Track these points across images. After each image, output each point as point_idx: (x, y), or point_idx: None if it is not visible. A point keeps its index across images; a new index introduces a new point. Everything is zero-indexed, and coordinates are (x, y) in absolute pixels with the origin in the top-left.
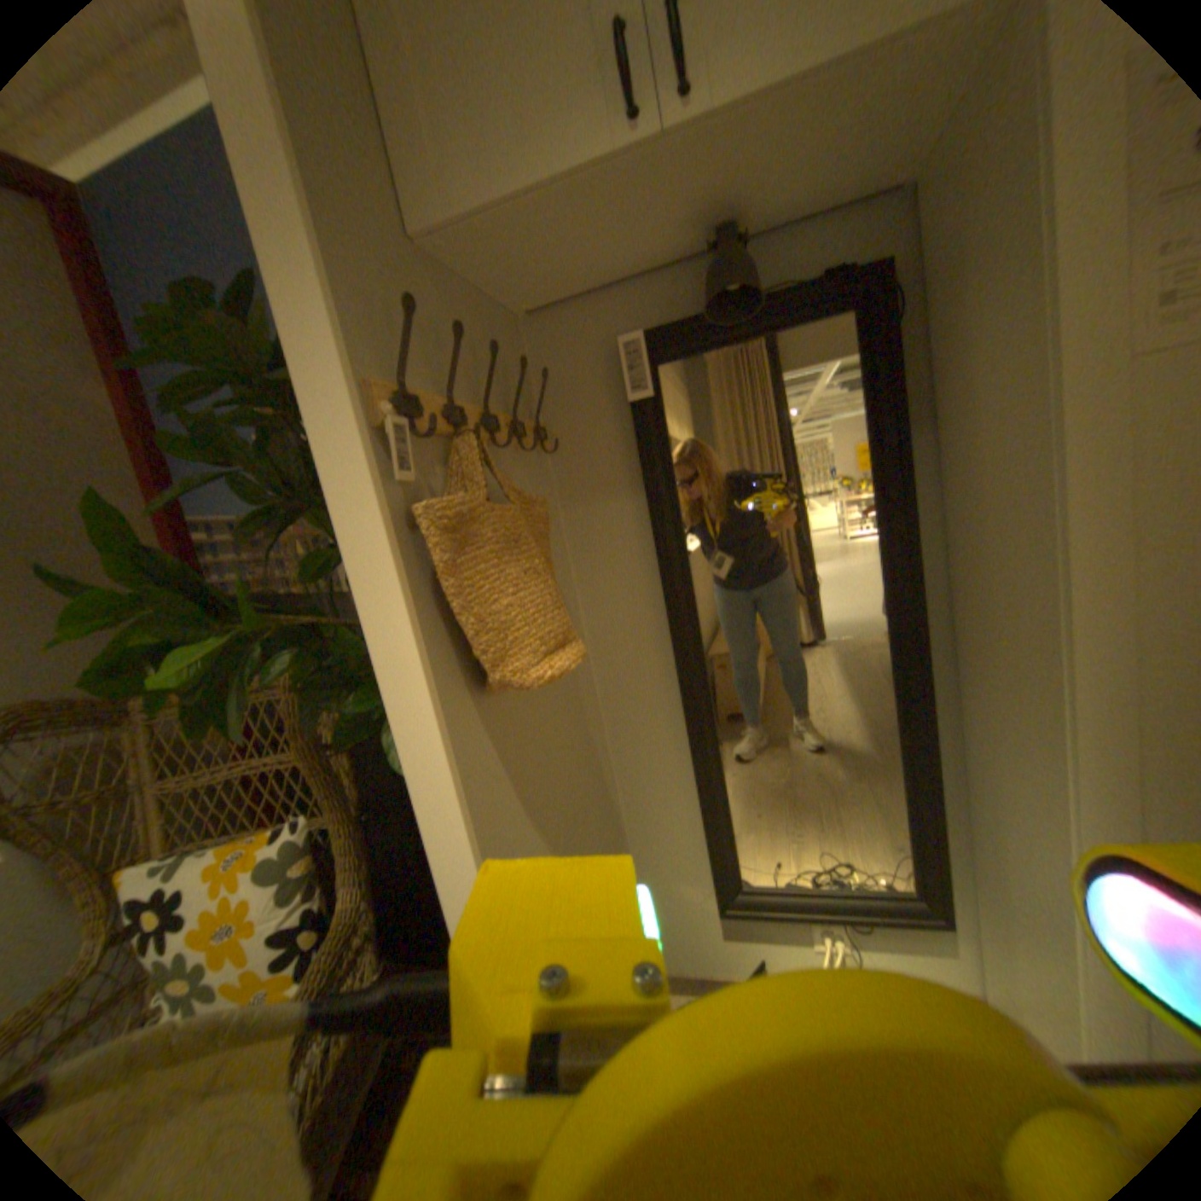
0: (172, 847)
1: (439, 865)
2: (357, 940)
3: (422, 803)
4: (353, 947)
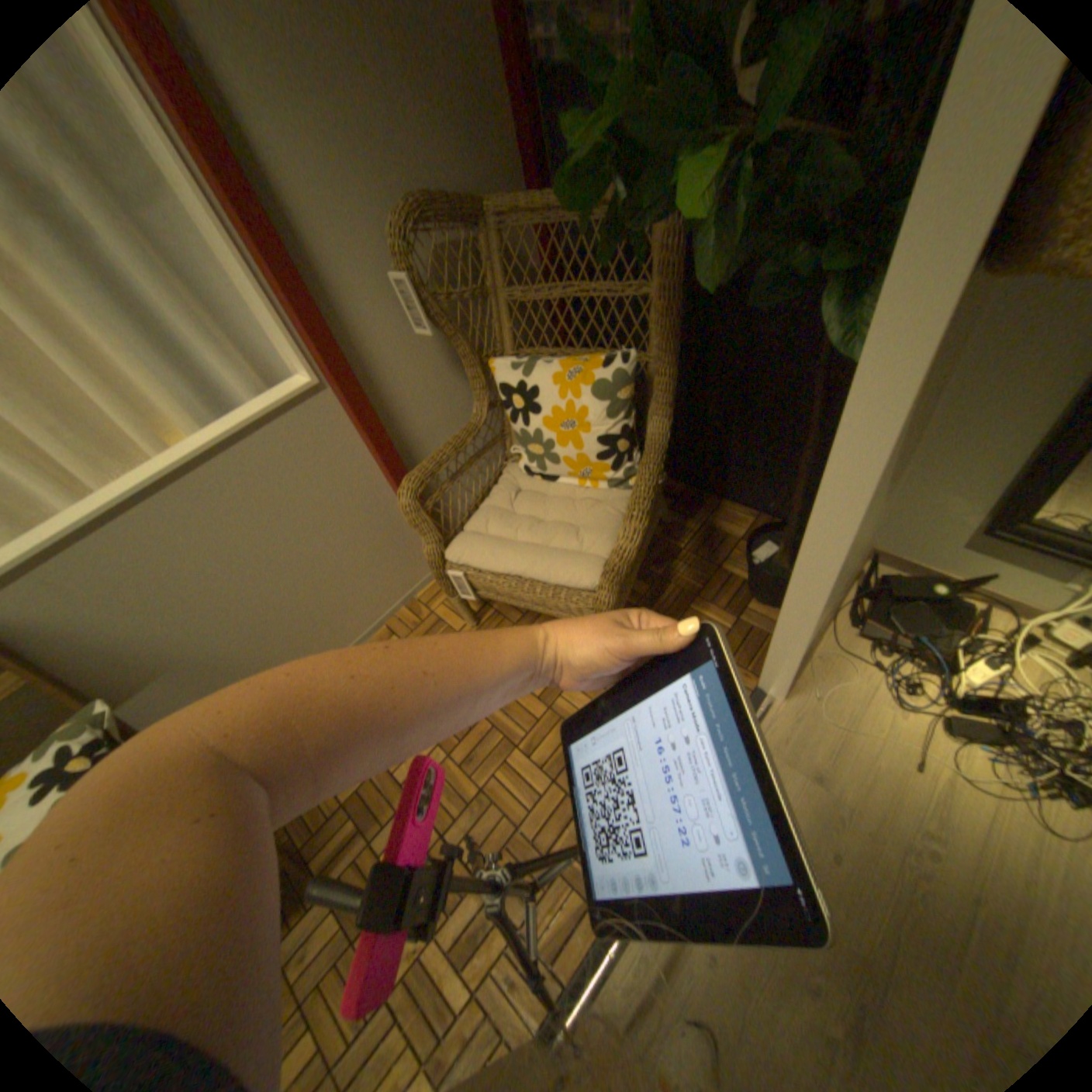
0: (520, 356)
1: (842, 453)
2: (657, 462)
3: (861, 397)
4: (657, 467)
